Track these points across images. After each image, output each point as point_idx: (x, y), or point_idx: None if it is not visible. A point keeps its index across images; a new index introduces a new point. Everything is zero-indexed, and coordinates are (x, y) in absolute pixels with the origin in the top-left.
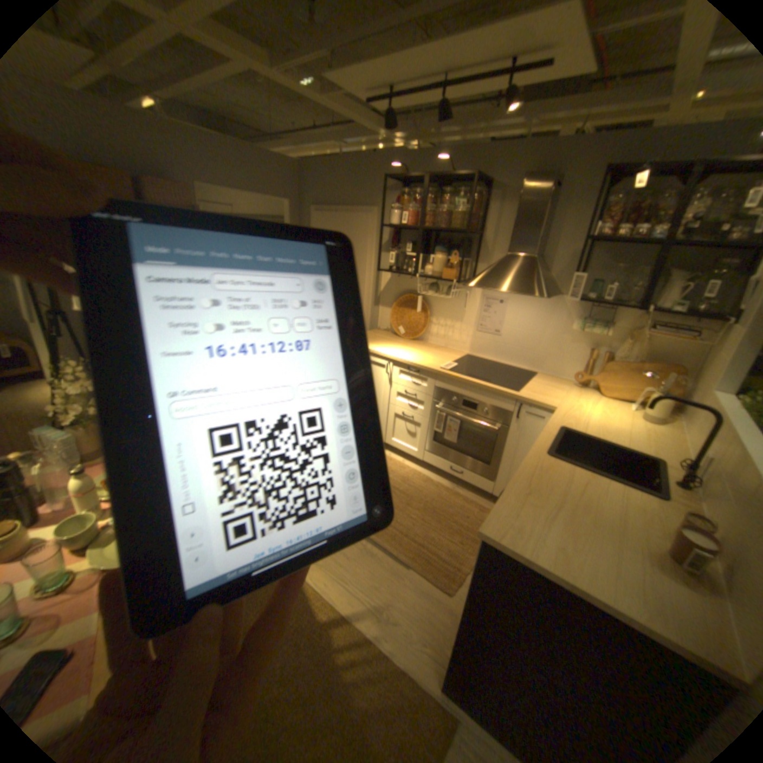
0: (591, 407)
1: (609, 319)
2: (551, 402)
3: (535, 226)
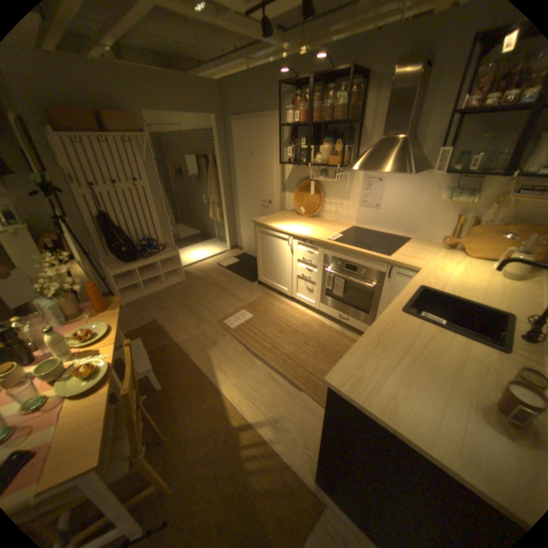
0: (454, 266)
1: (476, 187)
2: (416, 264)
3: (407, 108)
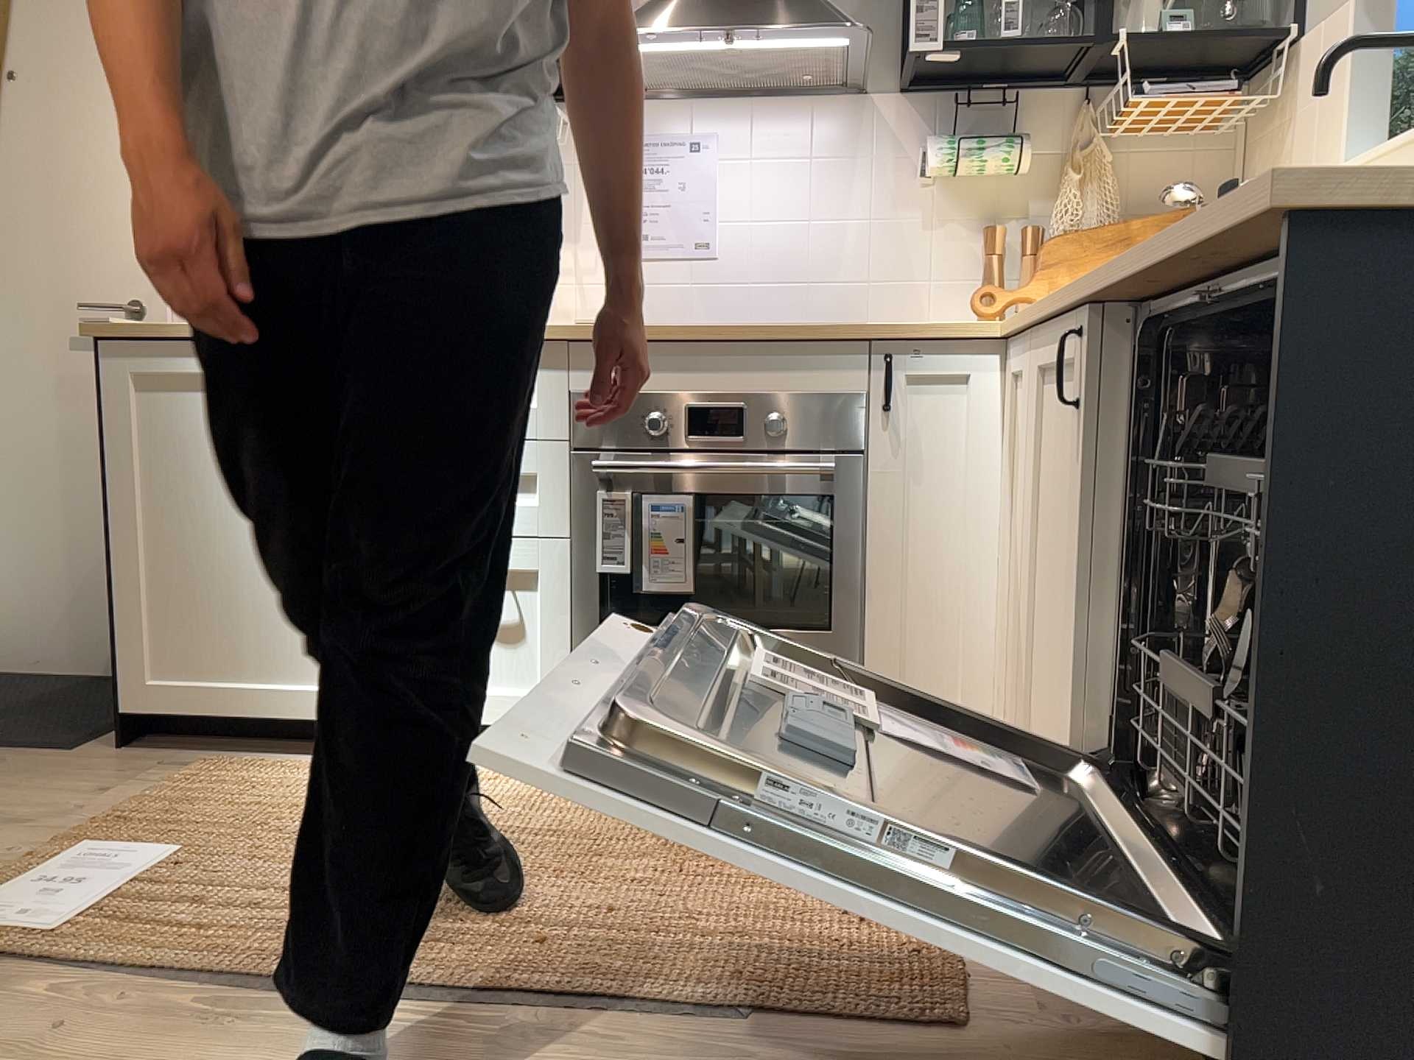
0: None
1: (999, 141)
2: (973, 326)
3: None
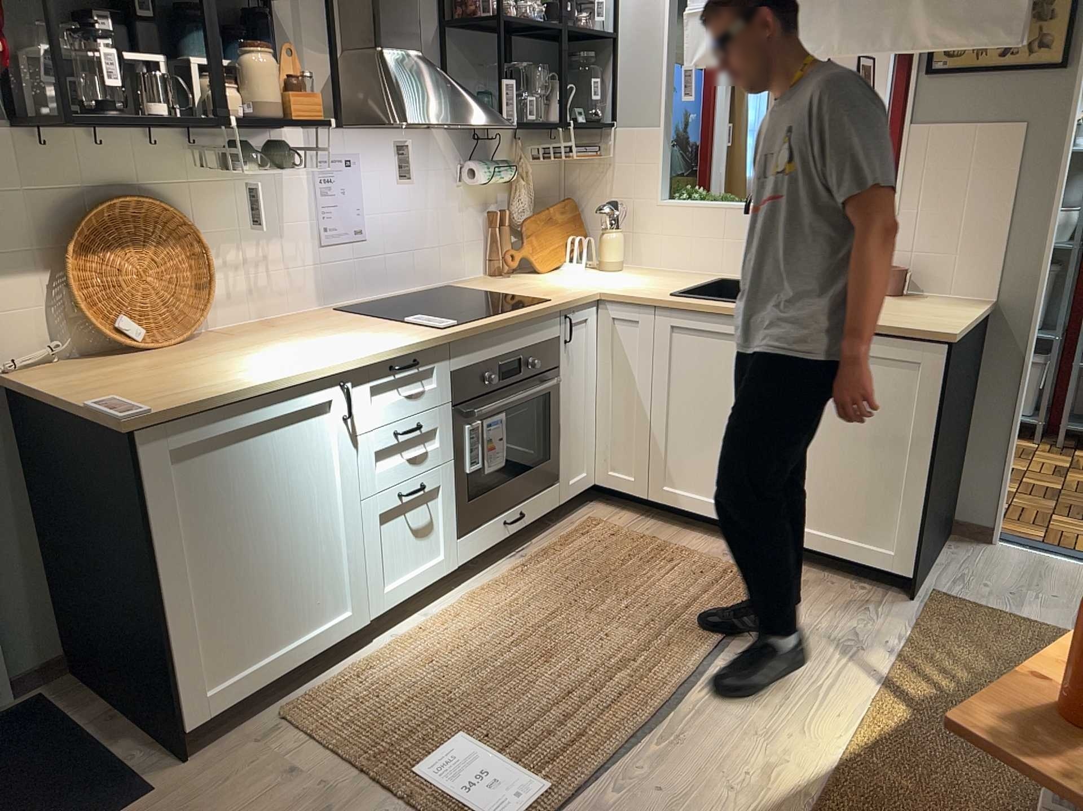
0: (584, 280)
1: (487, 158)
2: (582, 291)
3: None
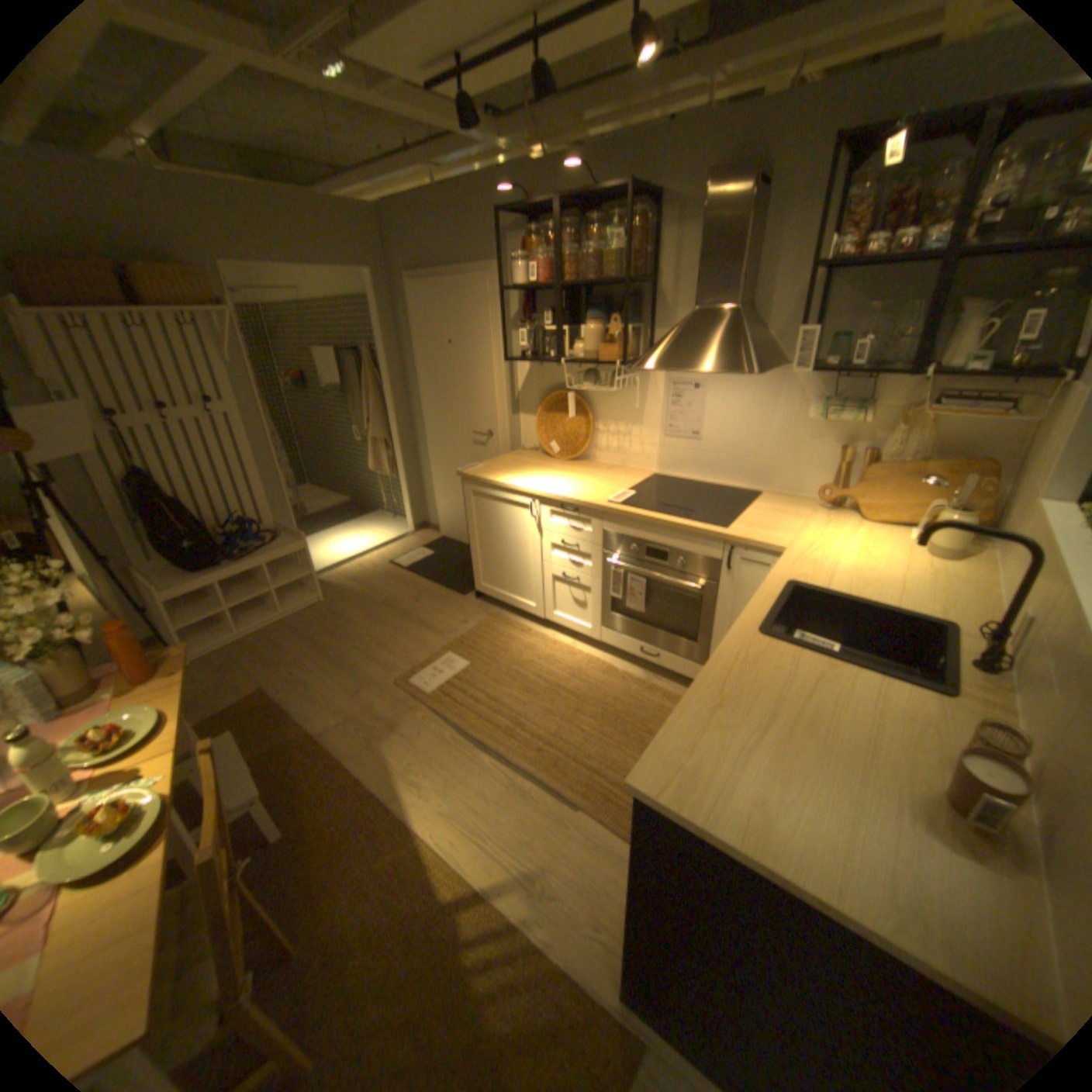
0: (843, 541)
1: (866, 395)
2: (777, 540)
3: (734, 257)
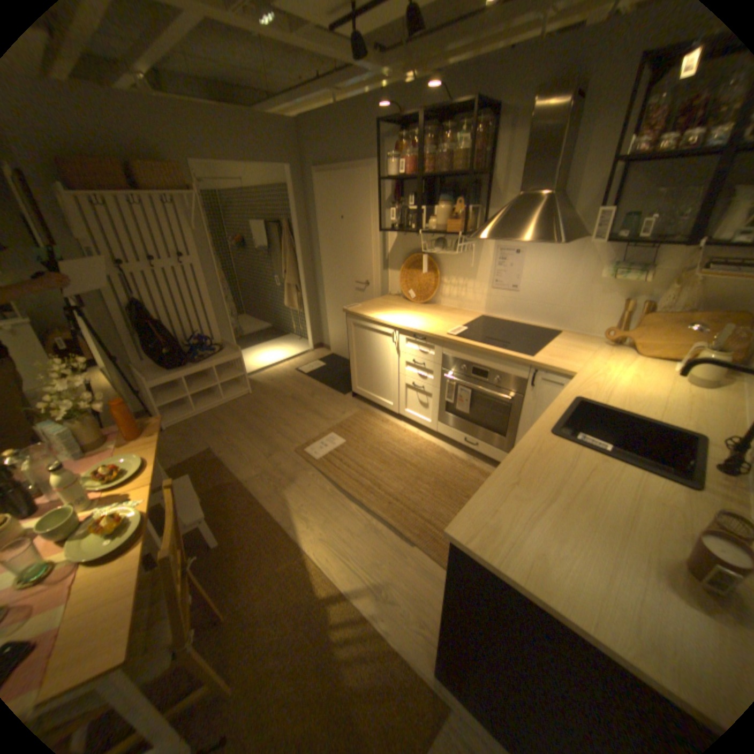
0: (621, 370)
1: (649, 261)
2: (570, 367)
3: (553, 154)
